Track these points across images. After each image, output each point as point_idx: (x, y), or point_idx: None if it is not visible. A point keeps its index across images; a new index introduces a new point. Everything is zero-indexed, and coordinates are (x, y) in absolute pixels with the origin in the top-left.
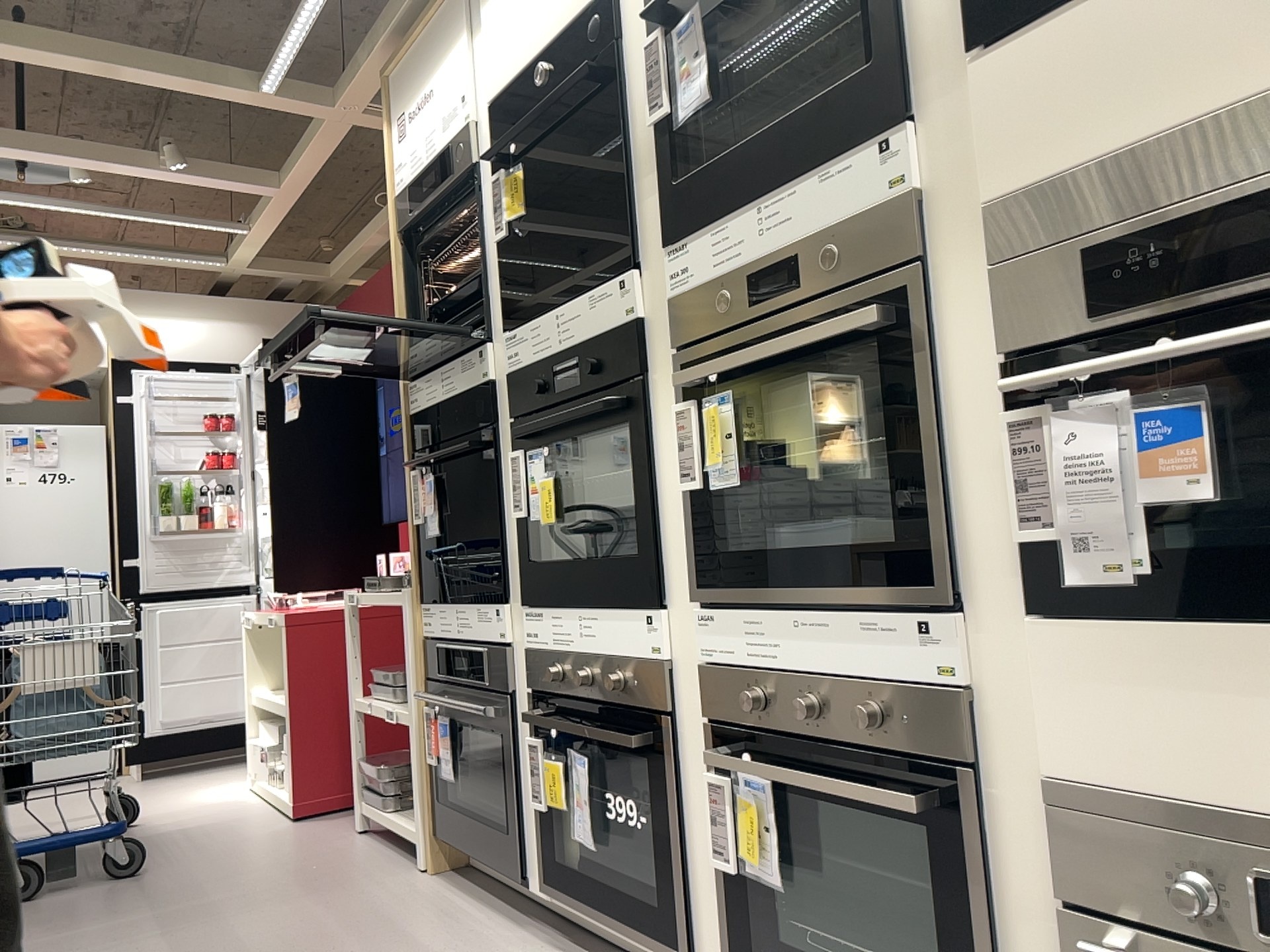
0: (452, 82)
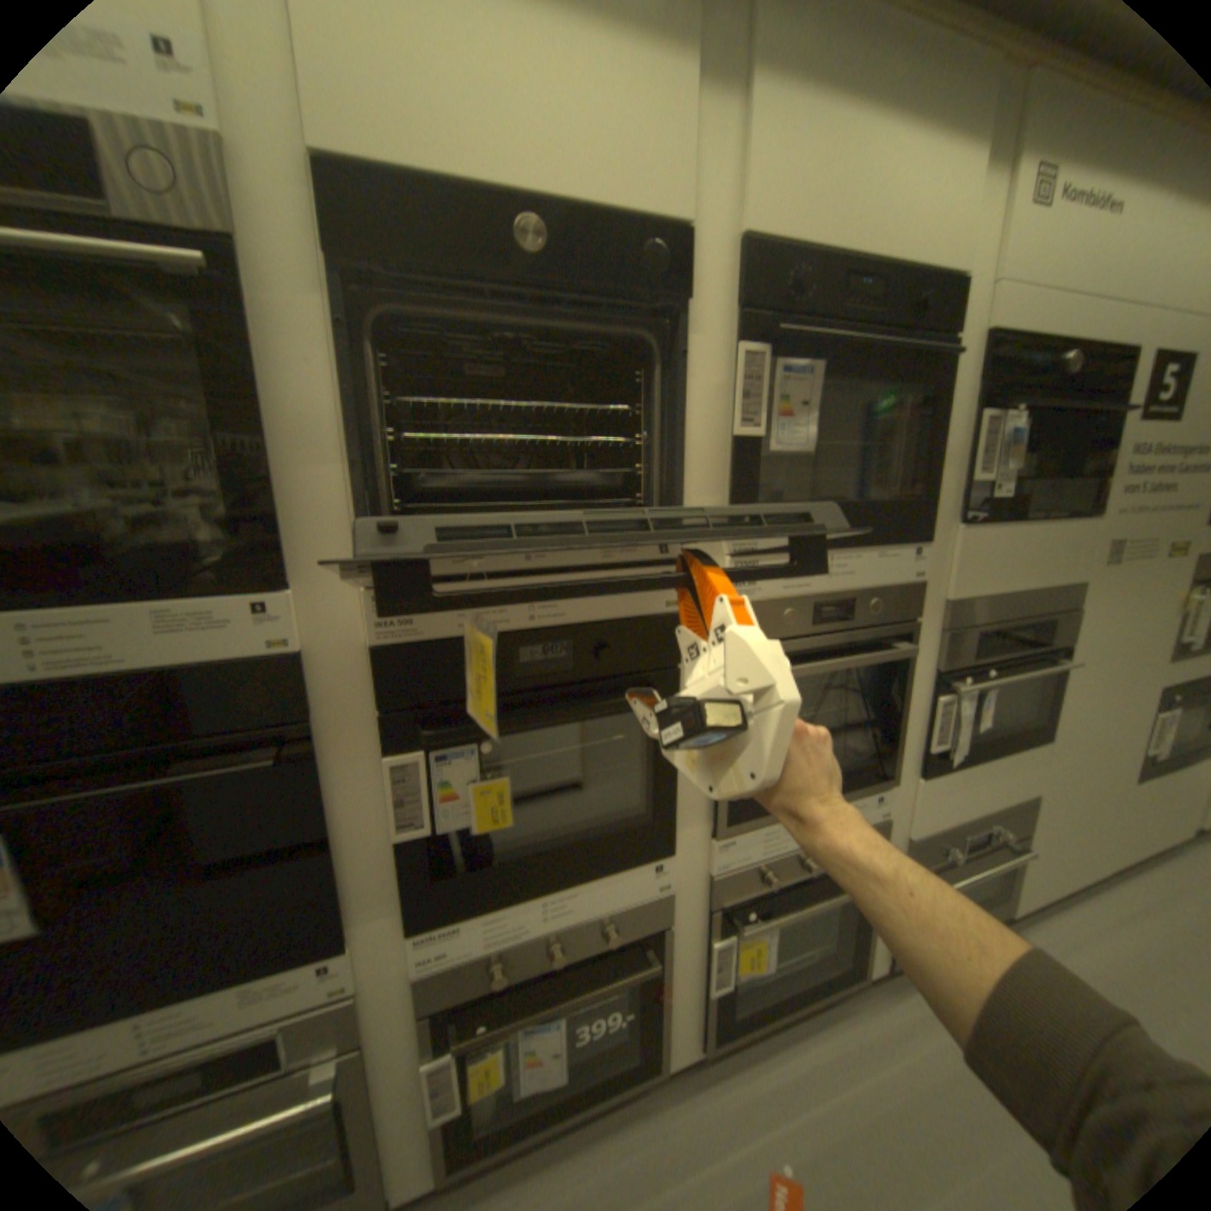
0: None
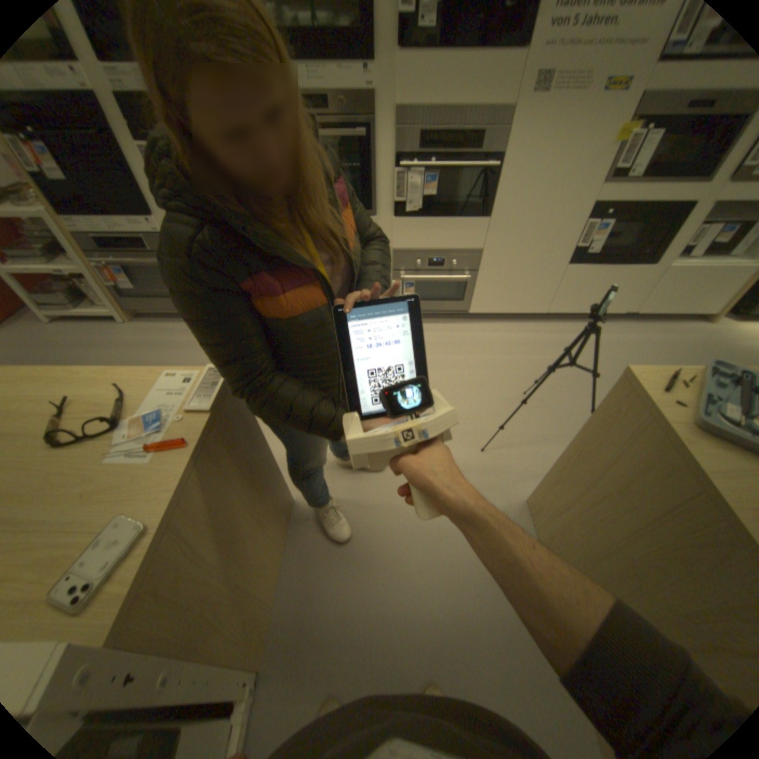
0: None
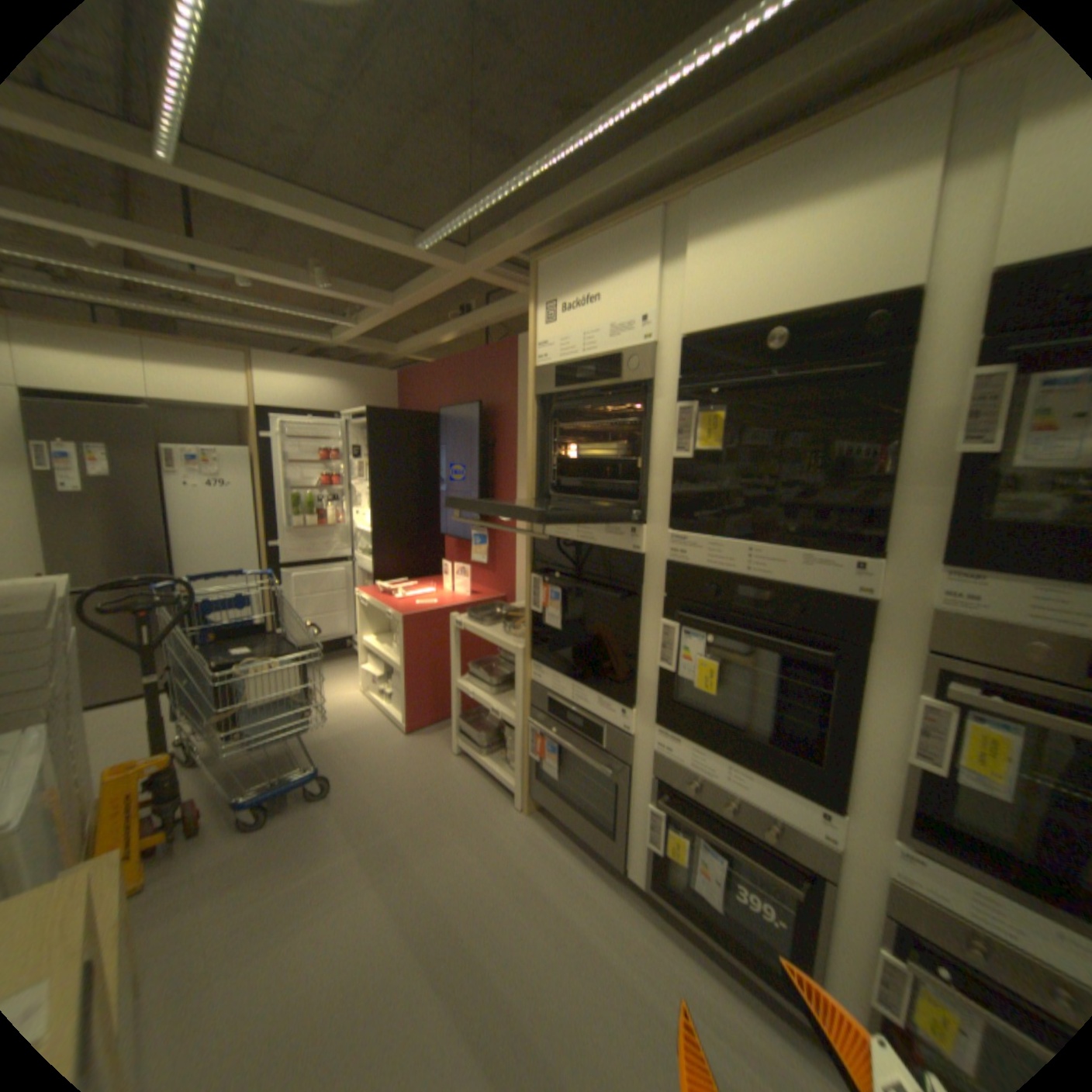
0: (630, 295)
